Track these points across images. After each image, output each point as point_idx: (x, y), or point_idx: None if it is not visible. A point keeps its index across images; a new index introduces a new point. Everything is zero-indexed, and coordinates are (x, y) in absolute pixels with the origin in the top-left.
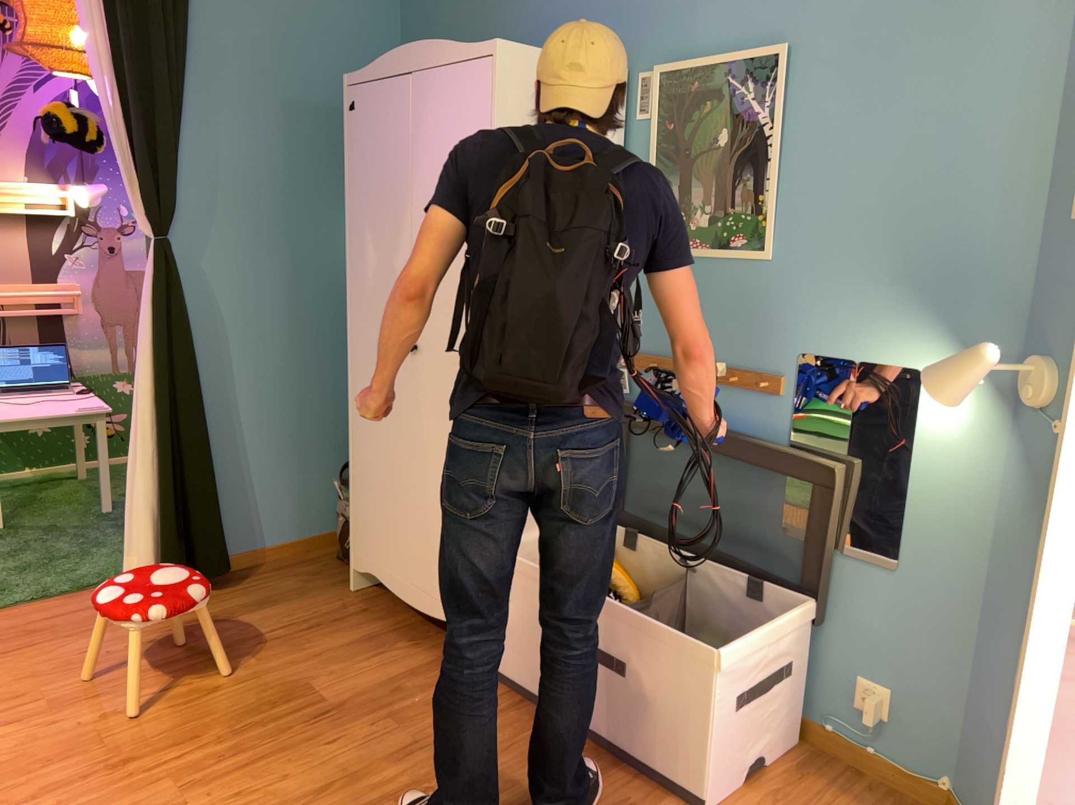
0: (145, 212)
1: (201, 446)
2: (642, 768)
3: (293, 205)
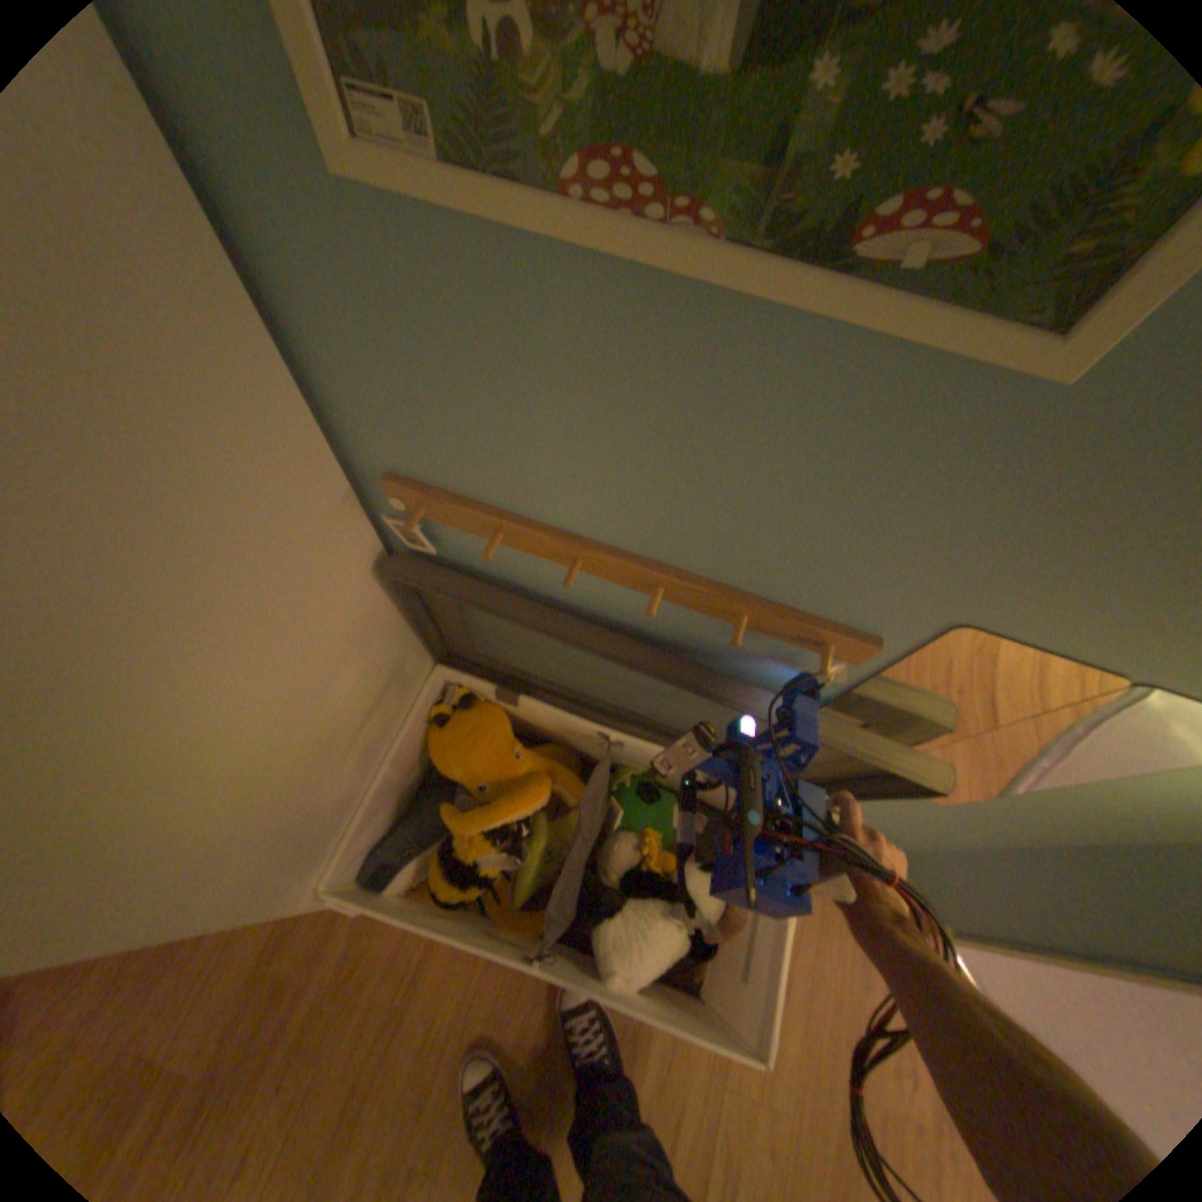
0: None
1: None
2: None
3: None
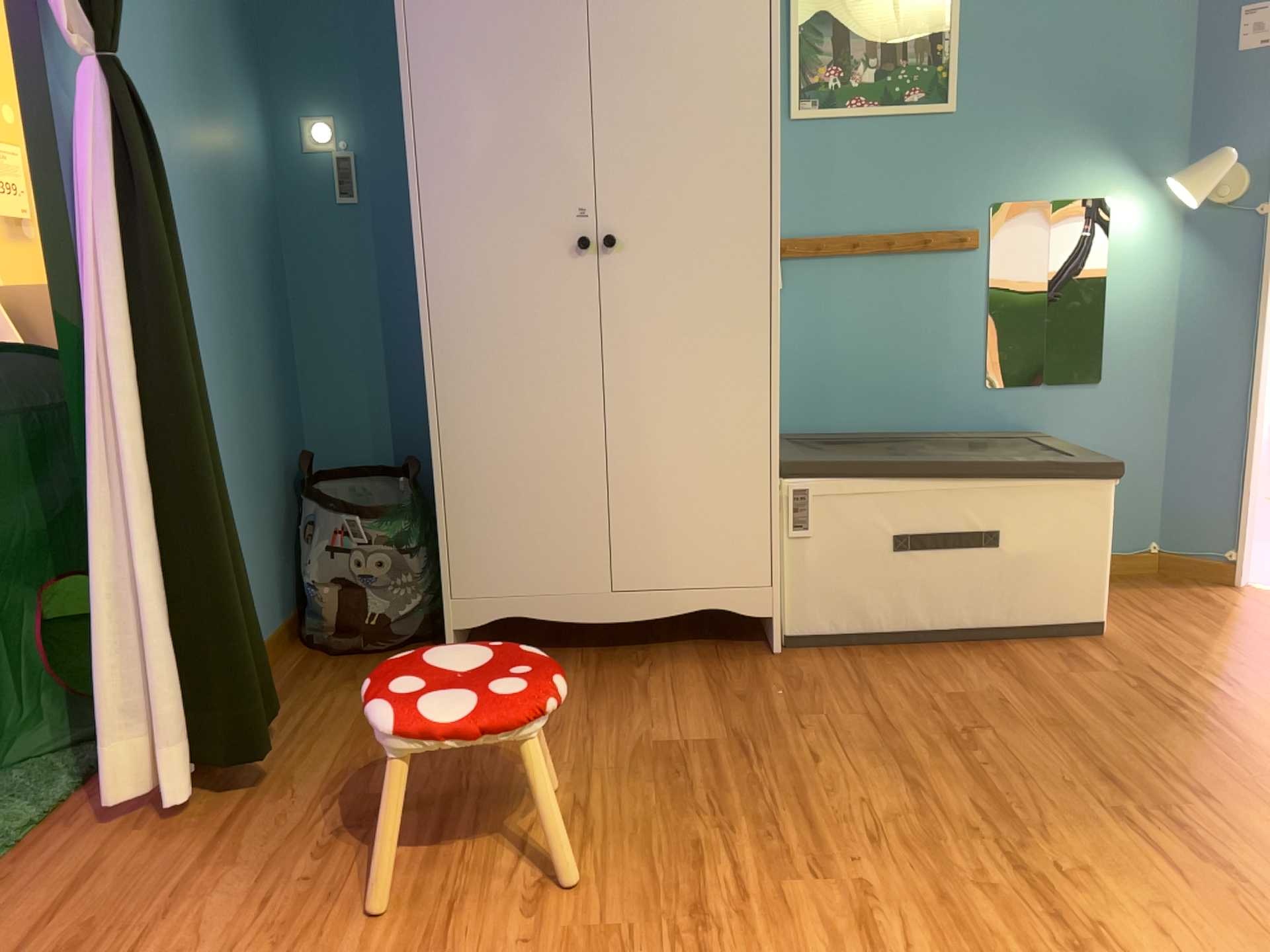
0: (73, 3)
1: (218, 481)
2: (1019, 634)
3: (183, 52)
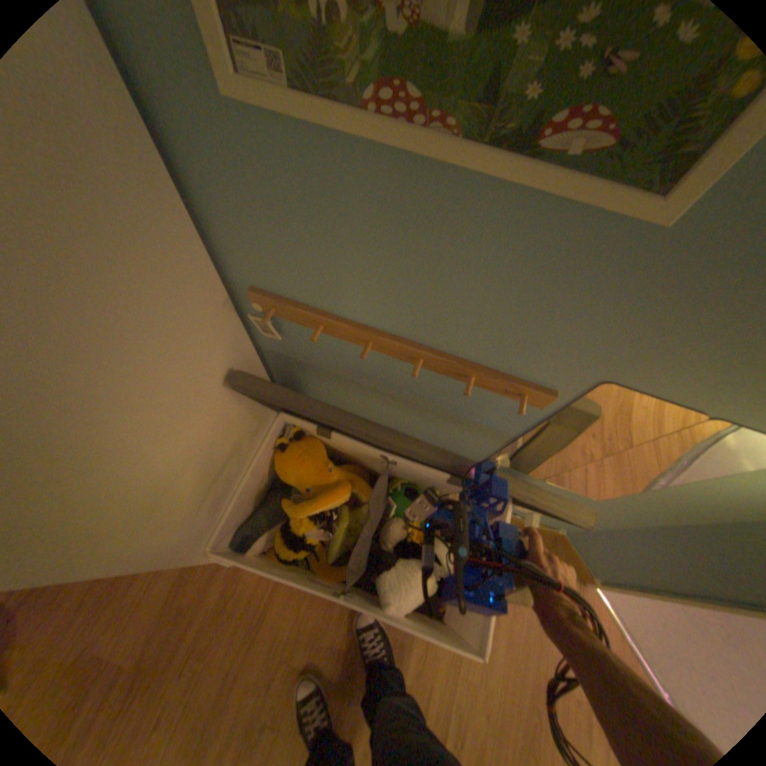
0: None
1: None
2: None
3: None
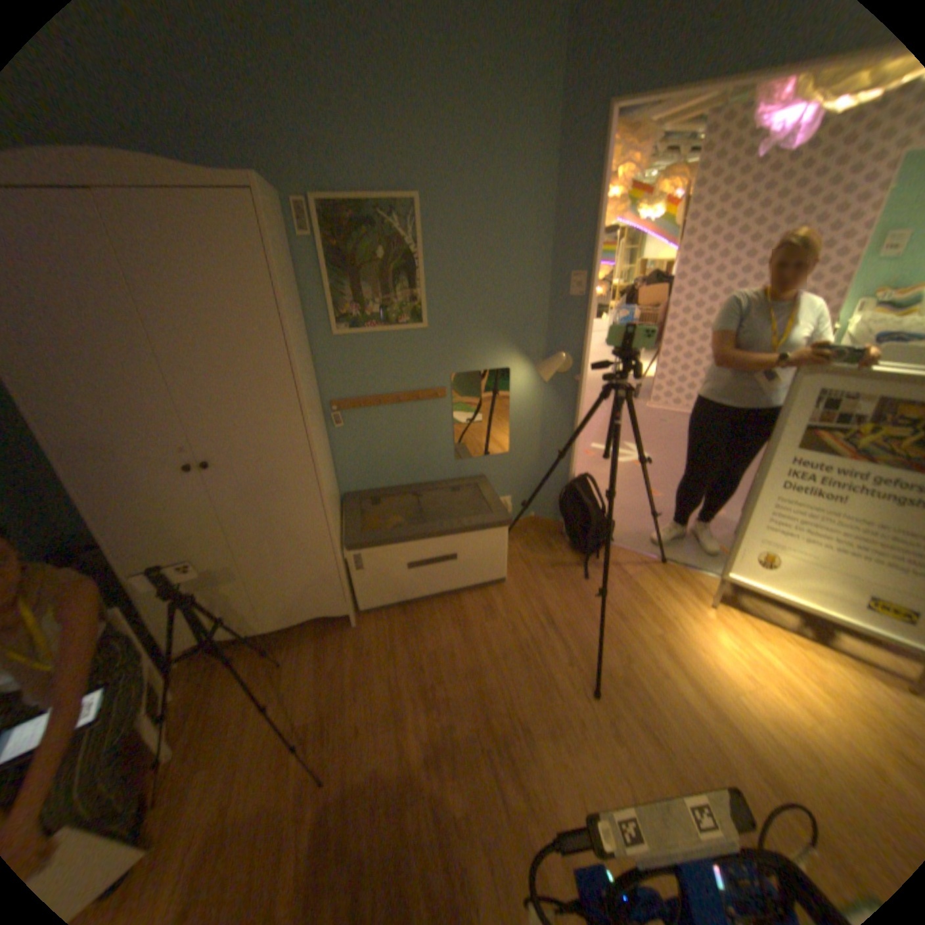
0: None
1: None
2: (469, 591)
3: None
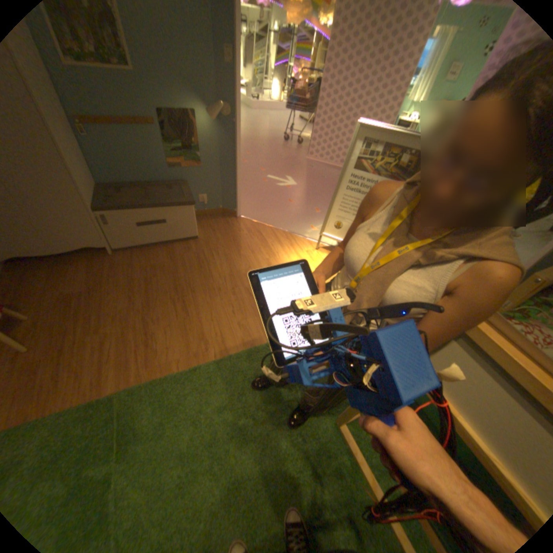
0: None
1: None
2: (178, 240)
3: None
